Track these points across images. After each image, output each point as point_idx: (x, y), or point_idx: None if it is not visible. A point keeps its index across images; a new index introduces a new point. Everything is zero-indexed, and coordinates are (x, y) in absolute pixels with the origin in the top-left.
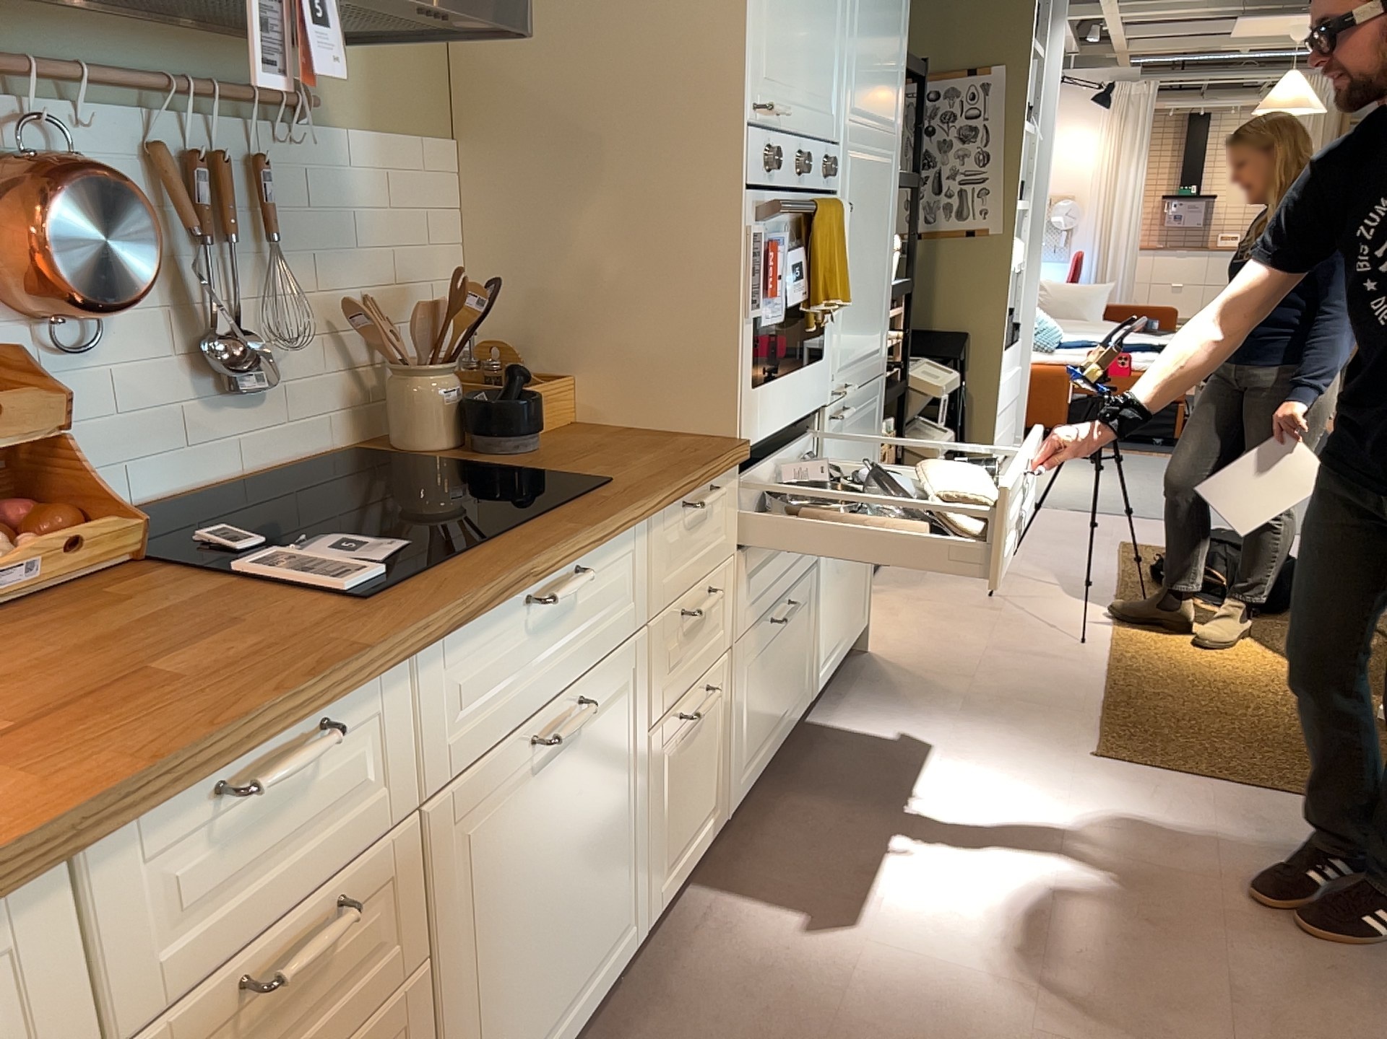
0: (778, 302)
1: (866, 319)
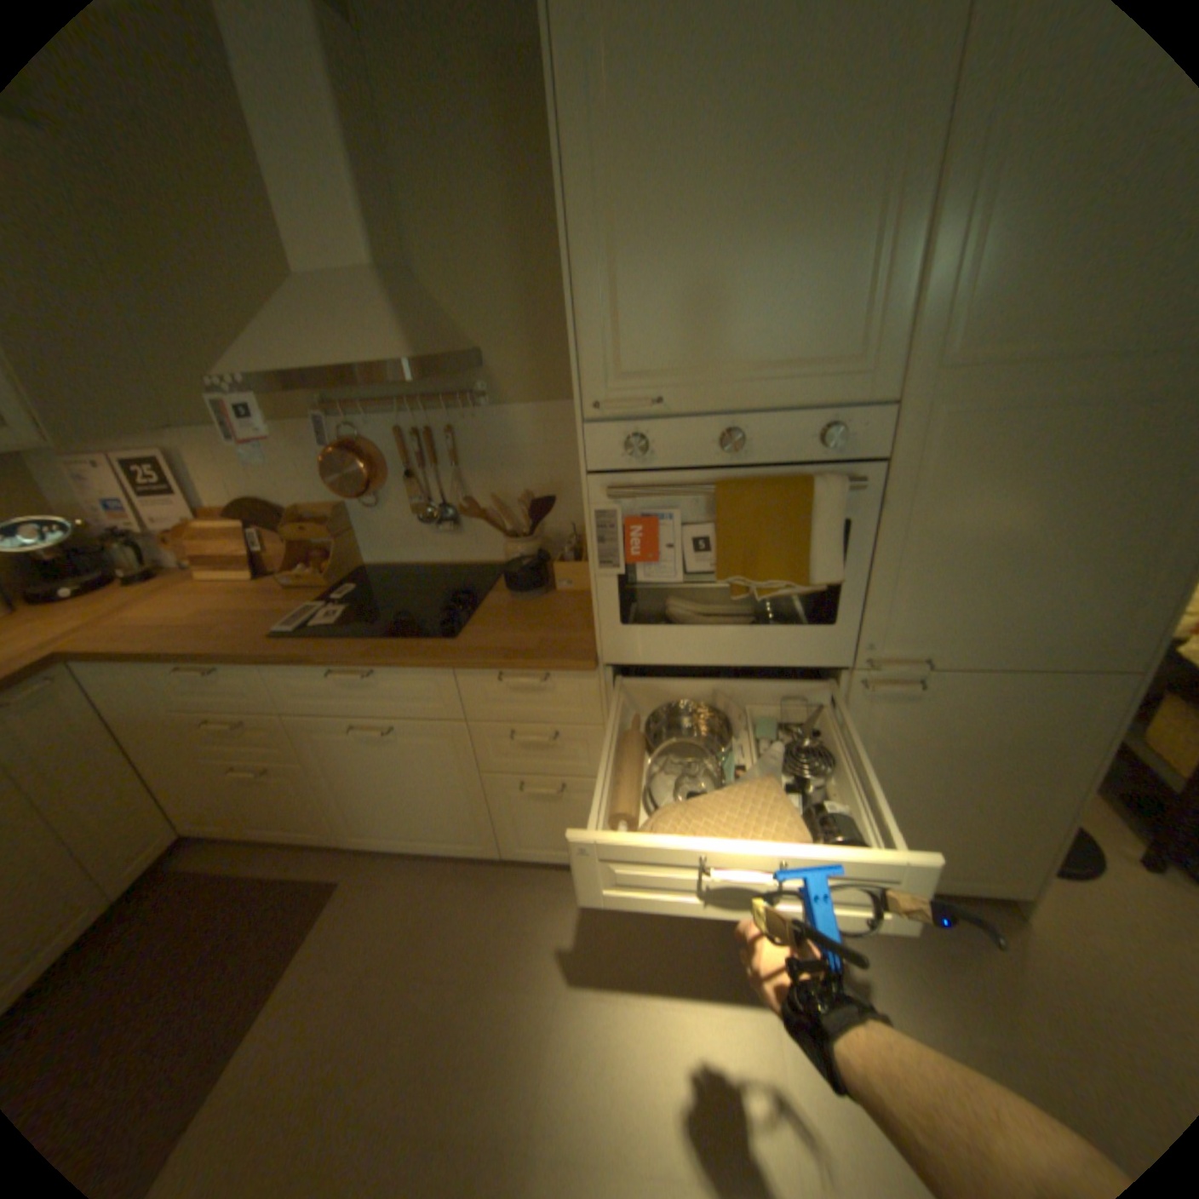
0: (667, 565)
1: (1032, 602)
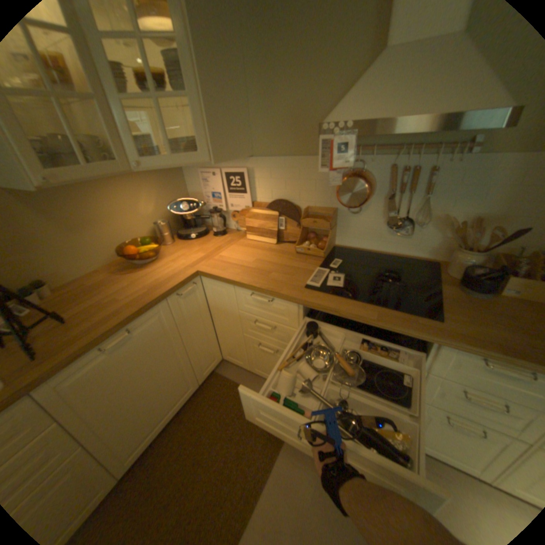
0: None
1: None
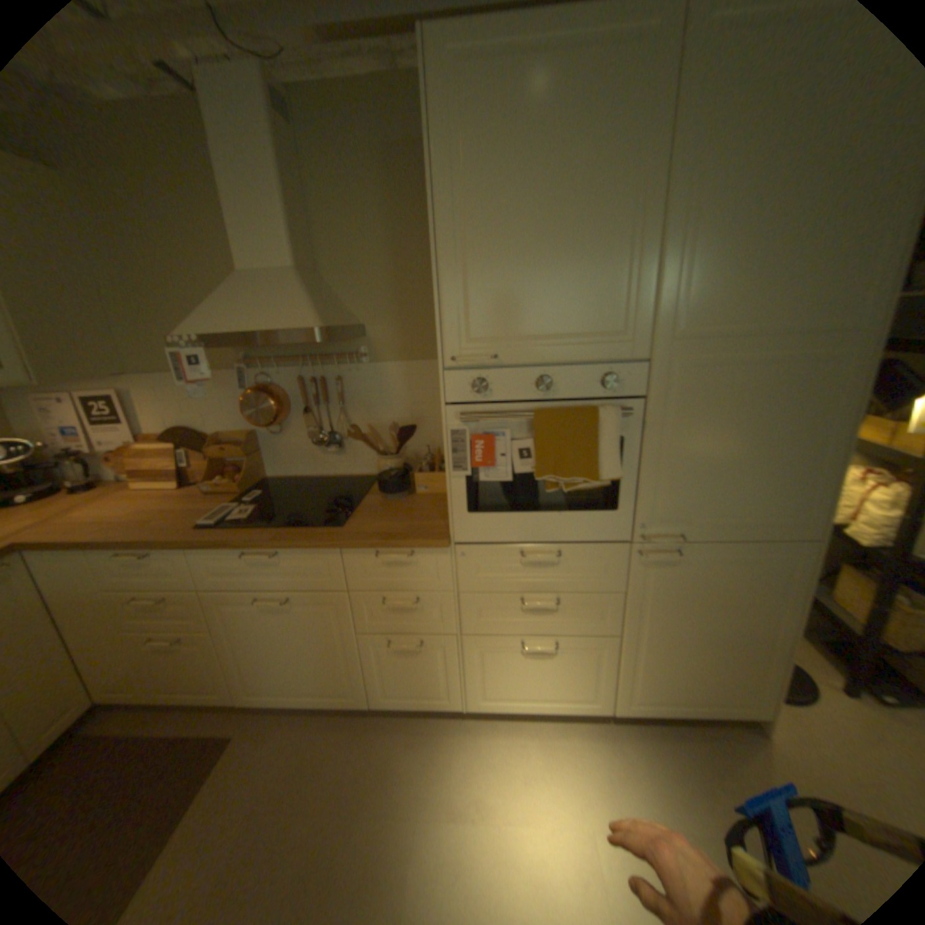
0: (501, 469)
1: (745, 492)
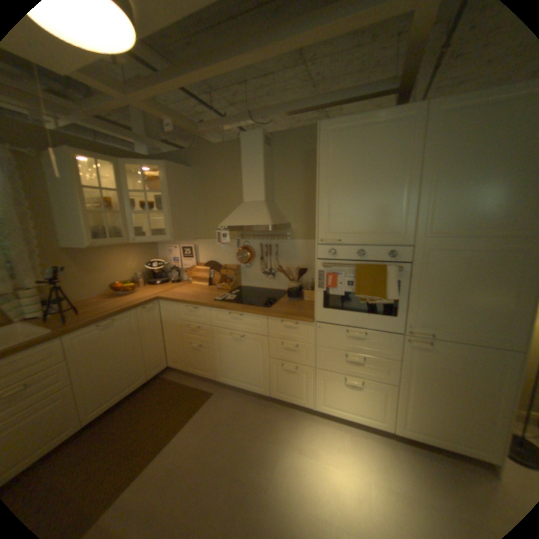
0: (338, 289)
1: (469, 316)
